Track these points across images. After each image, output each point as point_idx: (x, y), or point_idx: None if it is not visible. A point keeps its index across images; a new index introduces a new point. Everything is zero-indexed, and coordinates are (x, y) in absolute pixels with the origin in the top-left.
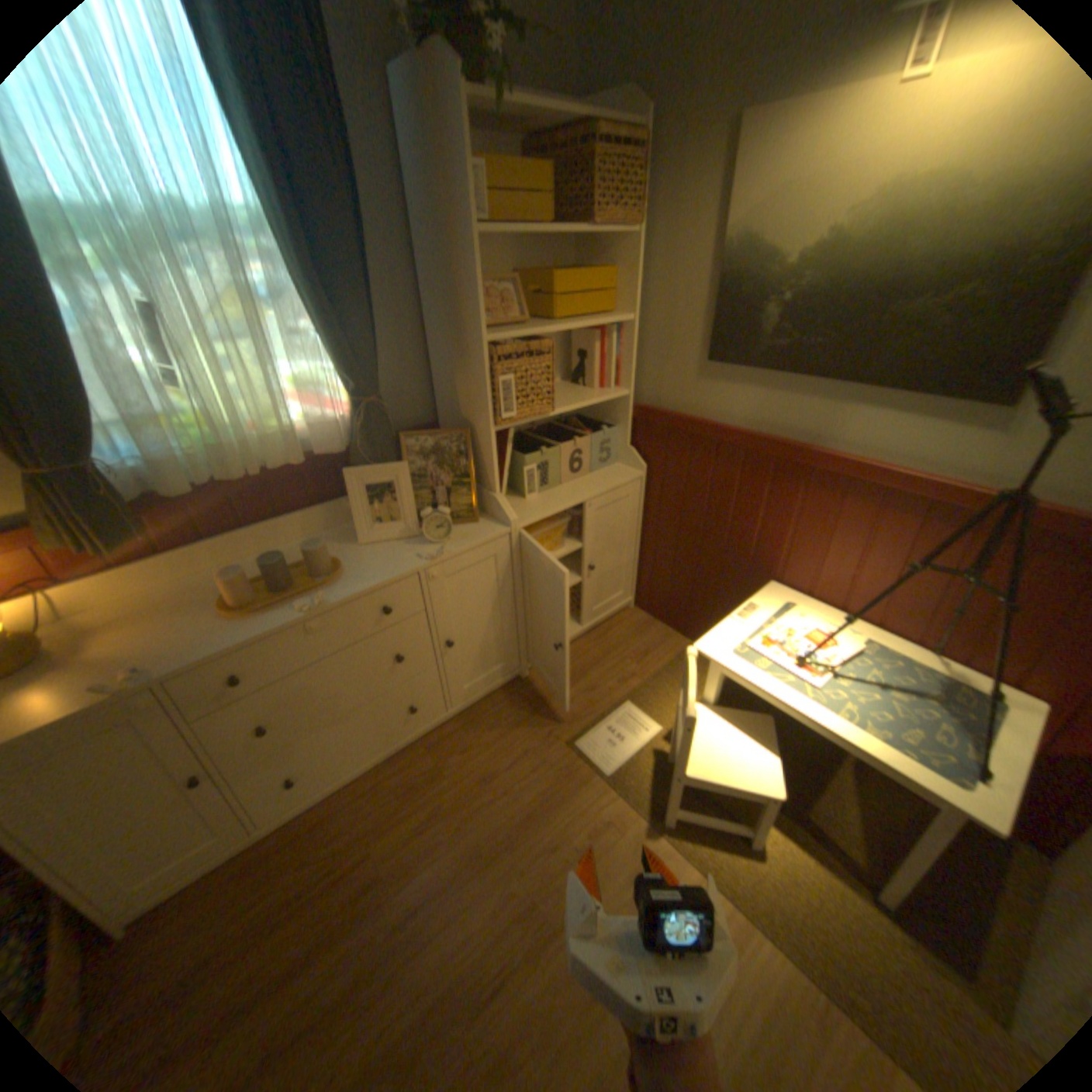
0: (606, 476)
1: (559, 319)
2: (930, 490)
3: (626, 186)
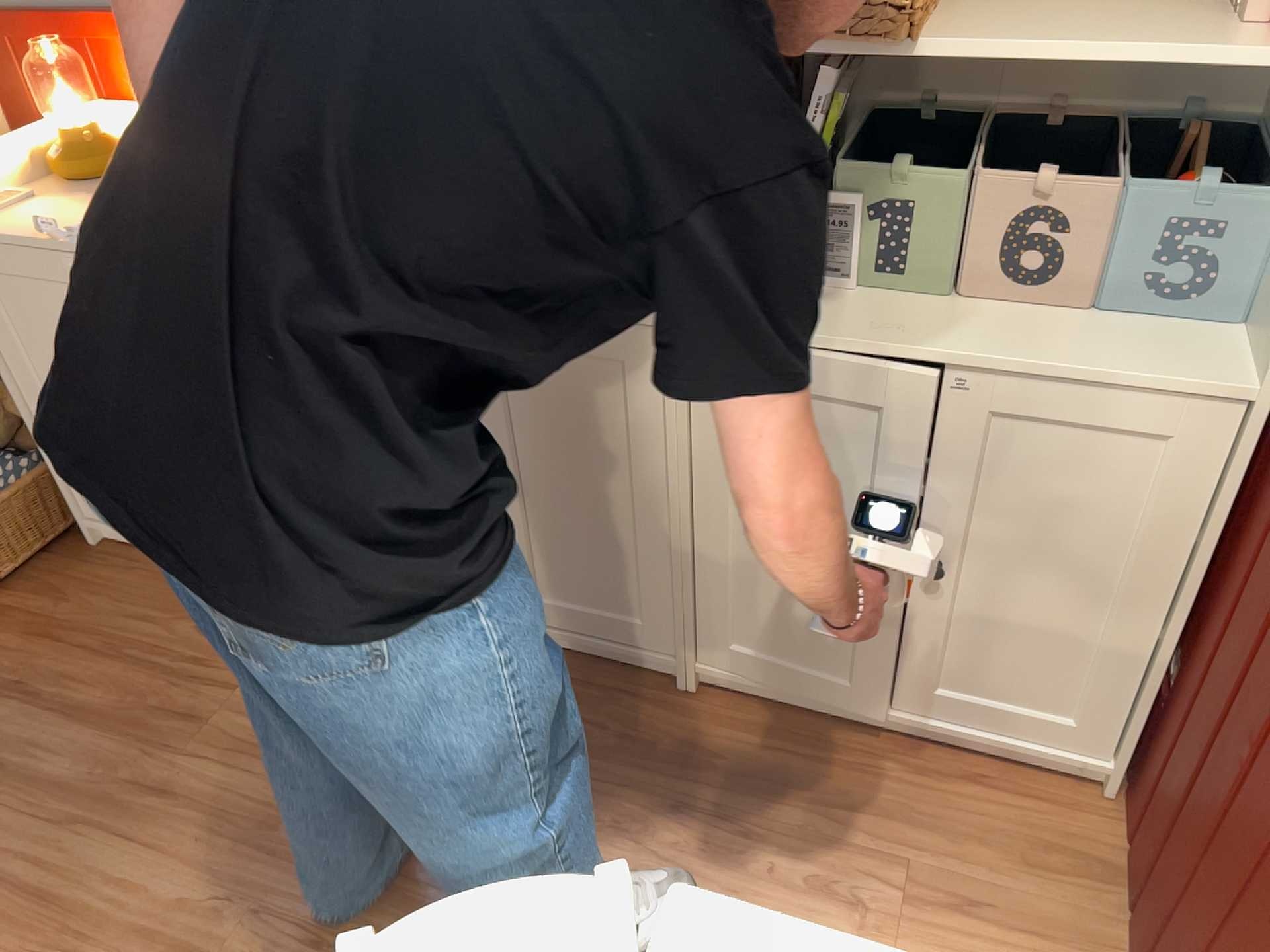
0: (1121, 342)
1: None
2: None
3: None
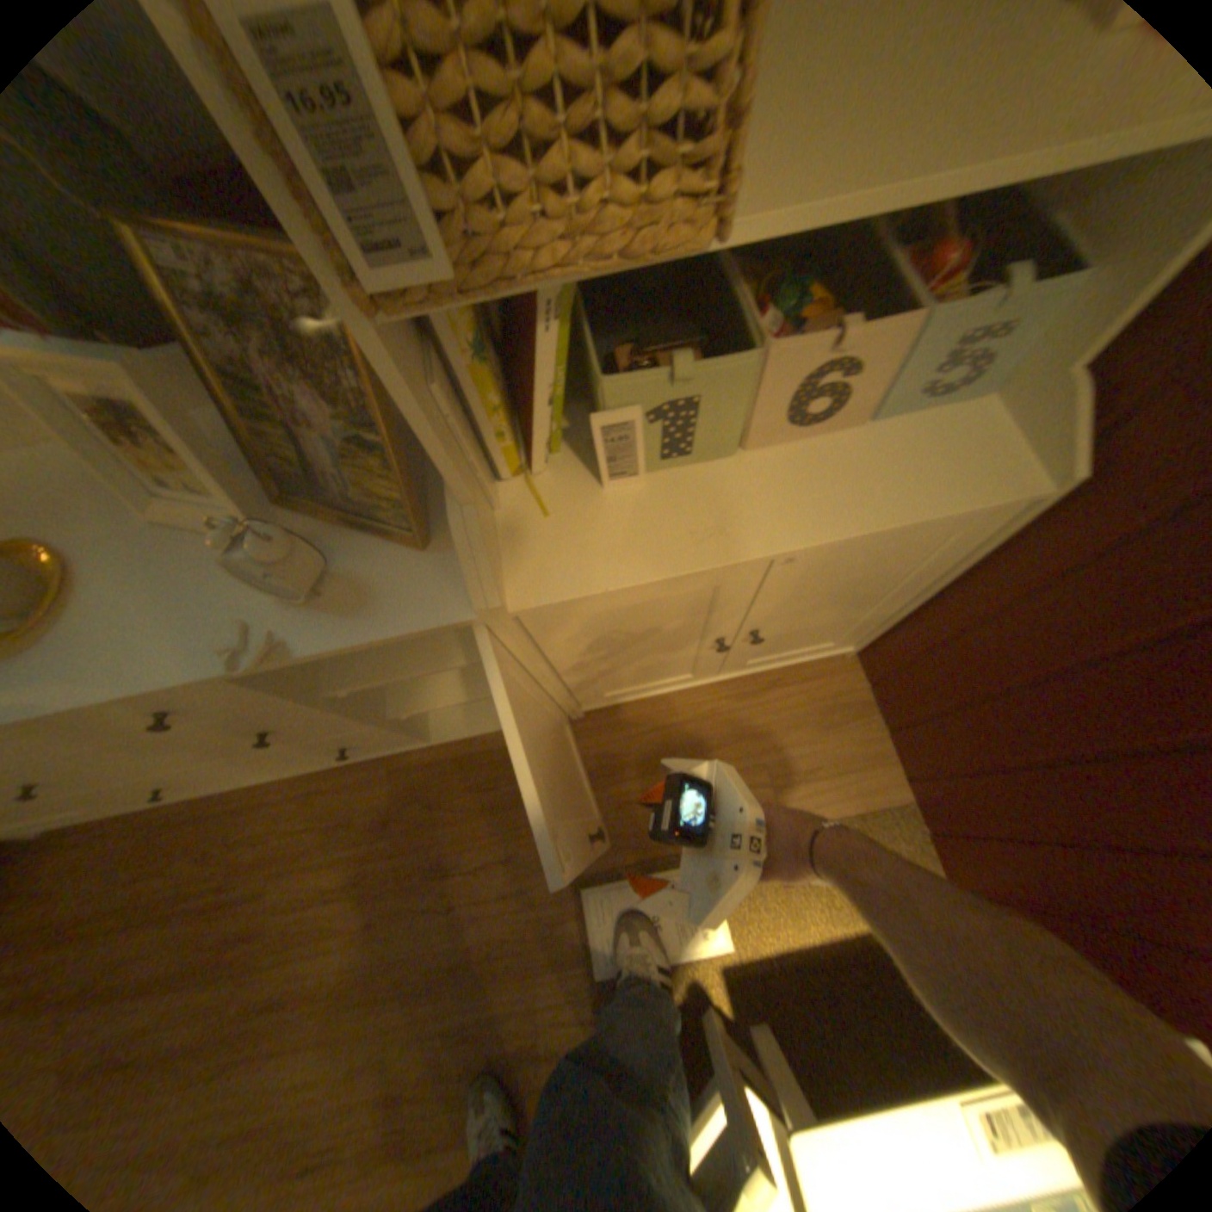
0: (919, 458)
1: None
2: None
3: None
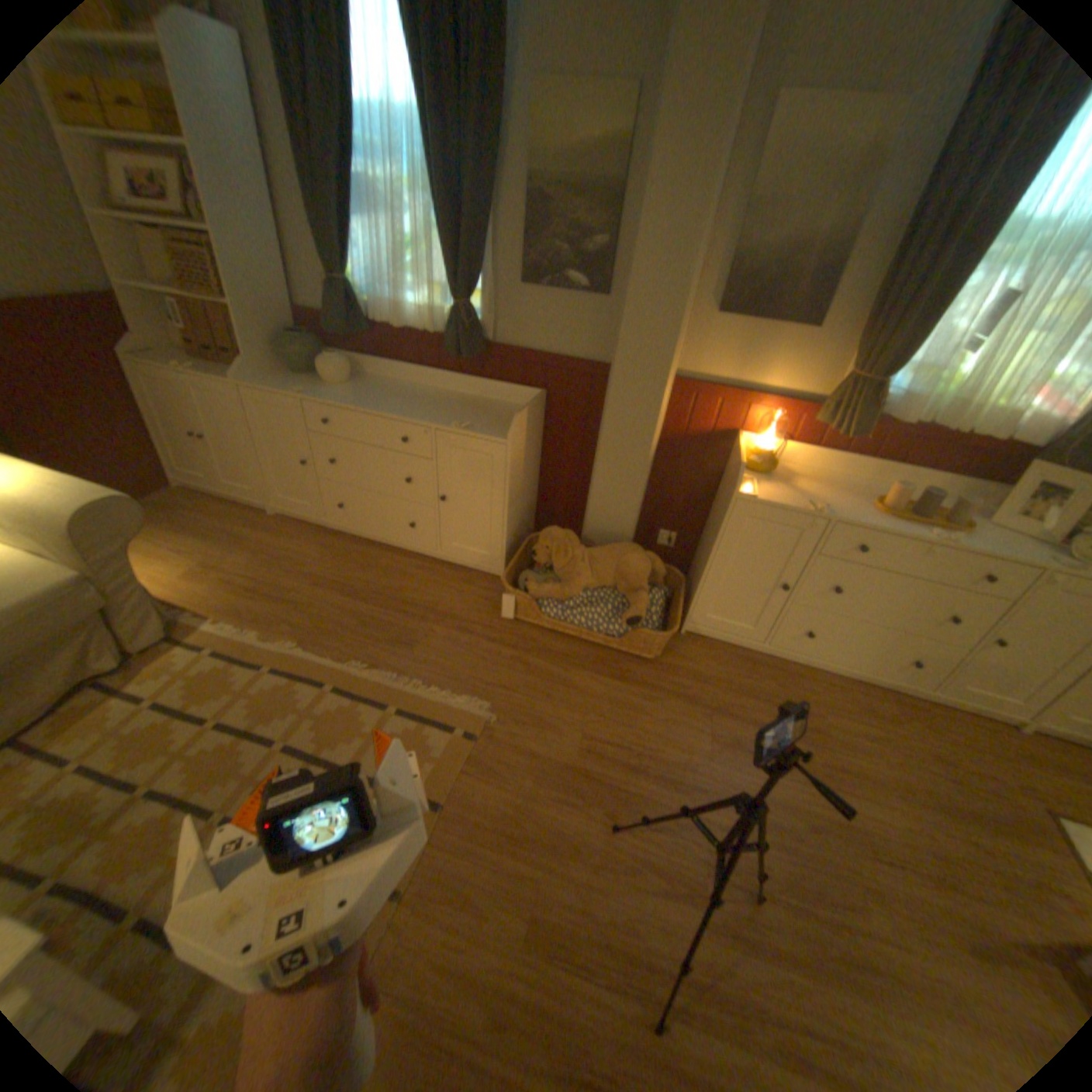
0: None
1: None
2: None
3: None
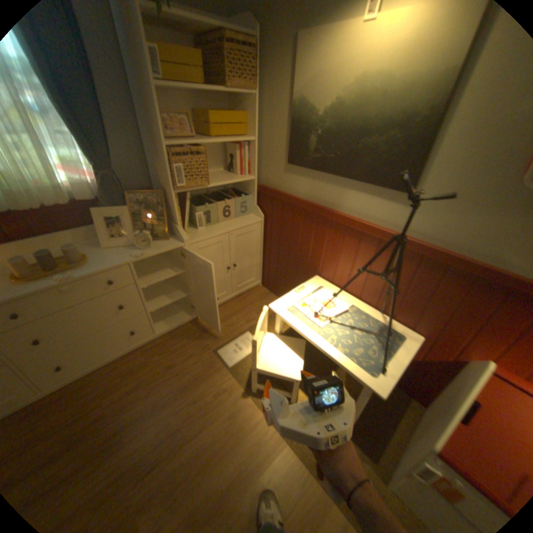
0: (243, 220)
1: (213, 136)
2: (378, 233)
3: (247, 68)
